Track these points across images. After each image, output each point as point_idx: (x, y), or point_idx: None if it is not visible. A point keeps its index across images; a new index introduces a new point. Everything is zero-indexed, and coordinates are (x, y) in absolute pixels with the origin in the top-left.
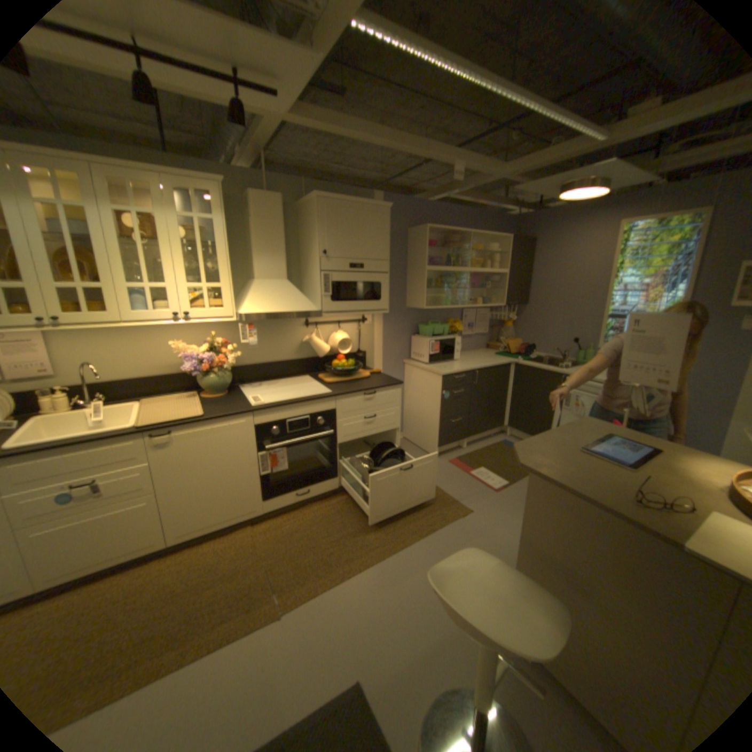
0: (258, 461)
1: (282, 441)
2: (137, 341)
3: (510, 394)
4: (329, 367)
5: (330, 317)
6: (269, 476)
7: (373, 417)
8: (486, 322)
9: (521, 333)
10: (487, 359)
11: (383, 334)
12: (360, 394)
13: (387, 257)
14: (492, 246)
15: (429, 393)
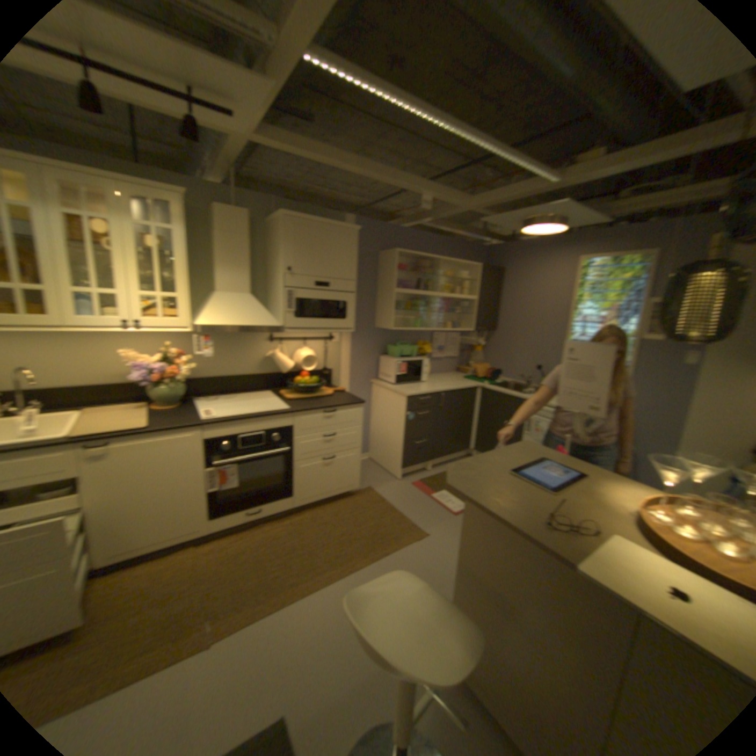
0: (208, 477)
1: (236, 456)
2: (89, 348)
3: (478, 418)
4: (294, 383)
5: (298, 333)
6: (220, 493)
7: (335, 435)
8: (457, 345)
9: (491, 358)
10: (455, 382)
11: (352, 353)
12: (322, 411)
13: (356, 277)
14: (463, 273)
15: (396, 413)
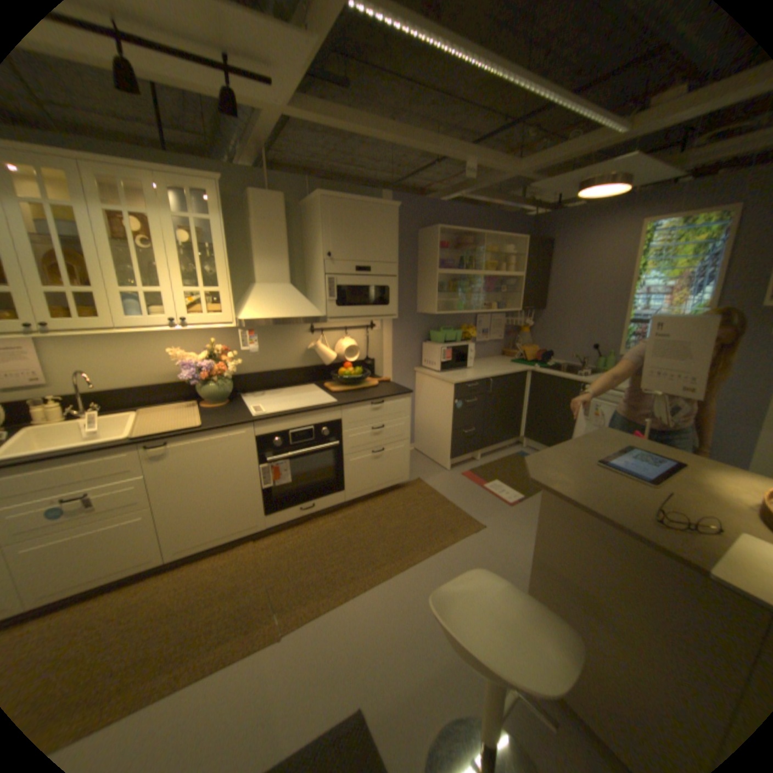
0: (259, 474)
1: (285, 452)
2: (133, 349)
3: (527, 404)
4: (335, 376)
5: (337, 323)
6: (272, 490)
7: (381, 427)
8: (501, 328)
9: (538, 340)
10: (502, 367)
11: (392, 341)
12: (367, 404)
13: (396, 260)
14: (507, 248)
15: (441, 402)
